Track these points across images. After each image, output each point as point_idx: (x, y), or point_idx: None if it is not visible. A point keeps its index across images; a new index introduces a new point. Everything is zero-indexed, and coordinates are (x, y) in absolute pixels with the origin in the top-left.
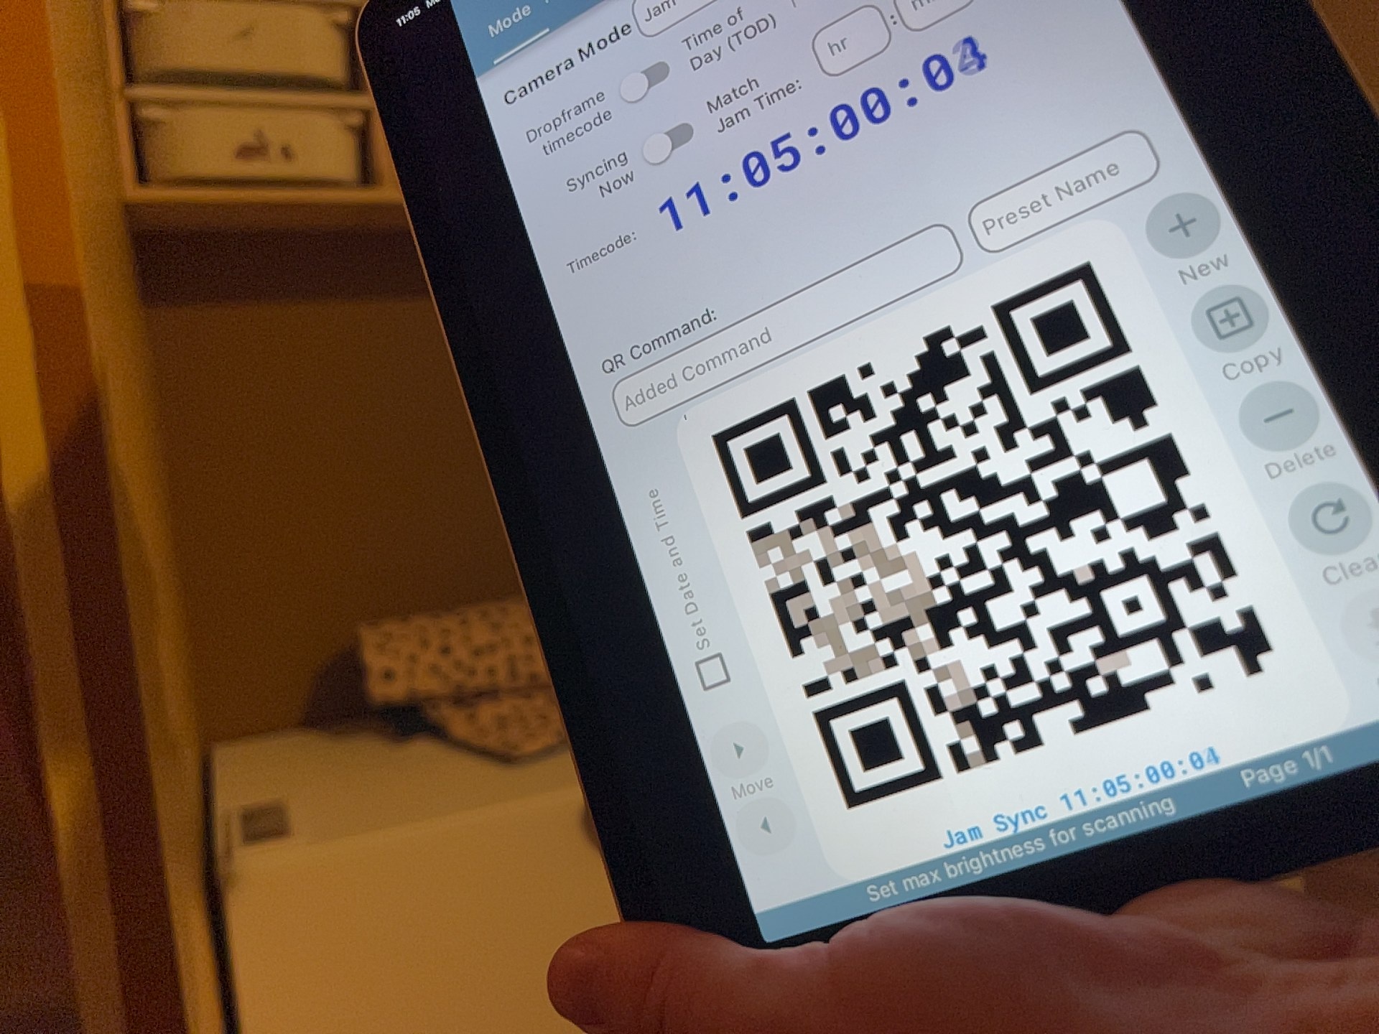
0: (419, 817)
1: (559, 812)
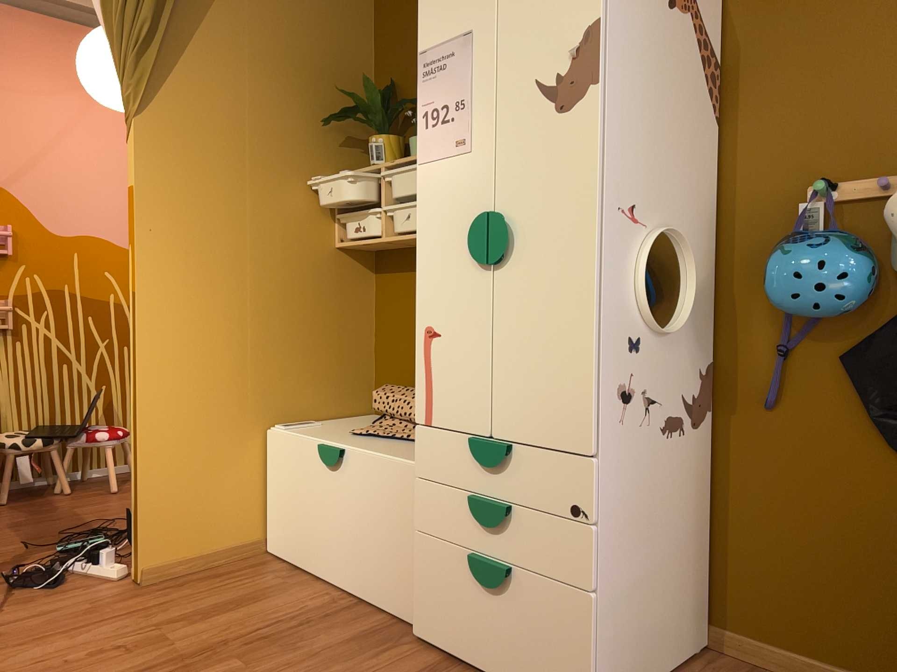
0: (308, 433)
1: (318, 443)
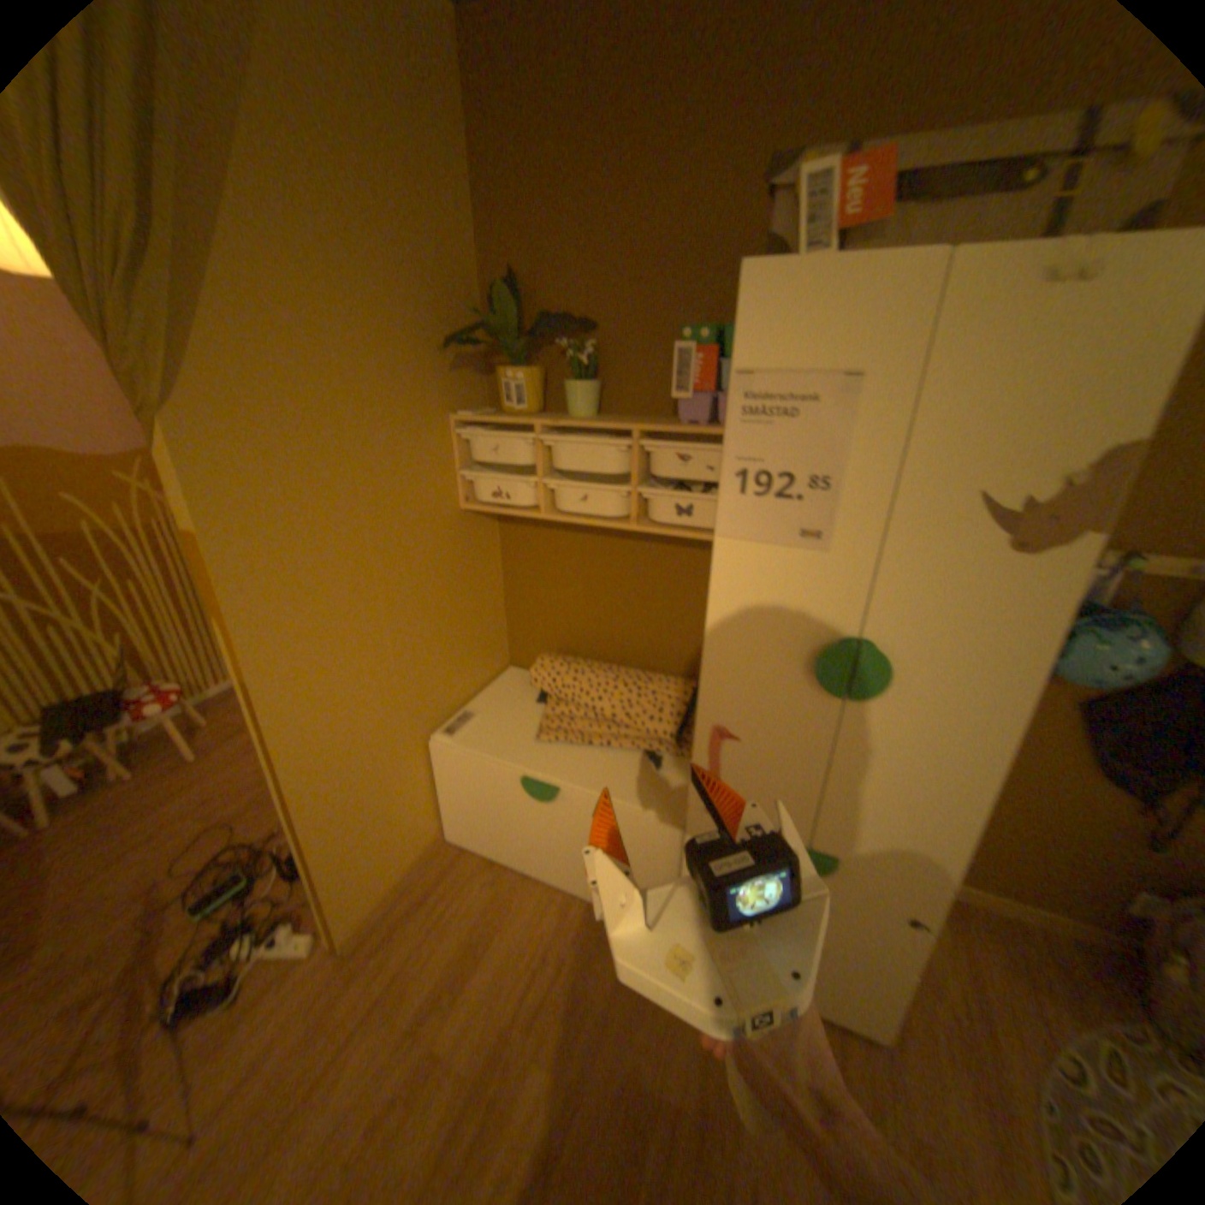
0: (488, 745)
1: (516, 771)
